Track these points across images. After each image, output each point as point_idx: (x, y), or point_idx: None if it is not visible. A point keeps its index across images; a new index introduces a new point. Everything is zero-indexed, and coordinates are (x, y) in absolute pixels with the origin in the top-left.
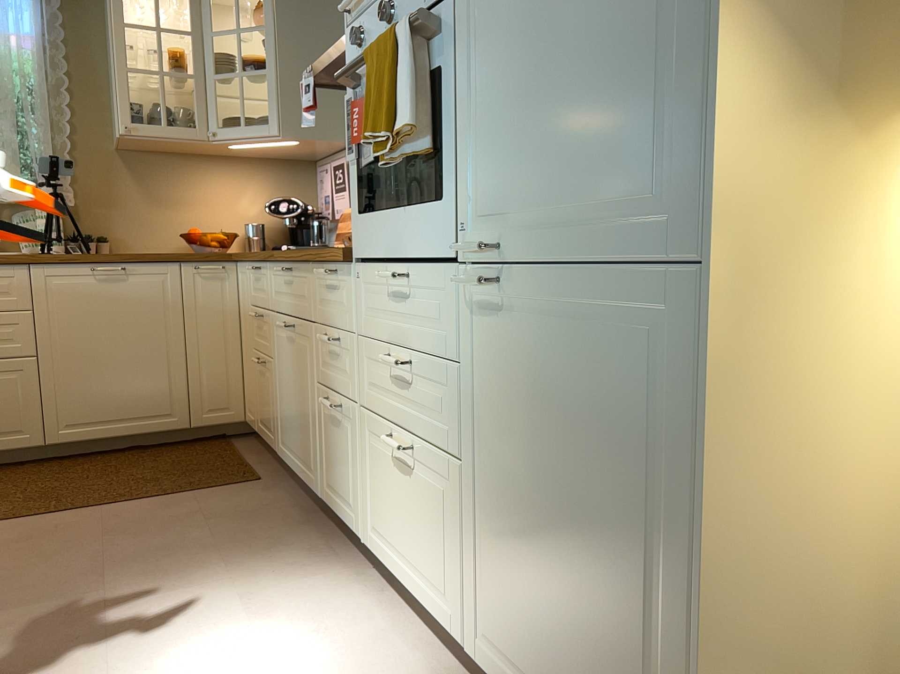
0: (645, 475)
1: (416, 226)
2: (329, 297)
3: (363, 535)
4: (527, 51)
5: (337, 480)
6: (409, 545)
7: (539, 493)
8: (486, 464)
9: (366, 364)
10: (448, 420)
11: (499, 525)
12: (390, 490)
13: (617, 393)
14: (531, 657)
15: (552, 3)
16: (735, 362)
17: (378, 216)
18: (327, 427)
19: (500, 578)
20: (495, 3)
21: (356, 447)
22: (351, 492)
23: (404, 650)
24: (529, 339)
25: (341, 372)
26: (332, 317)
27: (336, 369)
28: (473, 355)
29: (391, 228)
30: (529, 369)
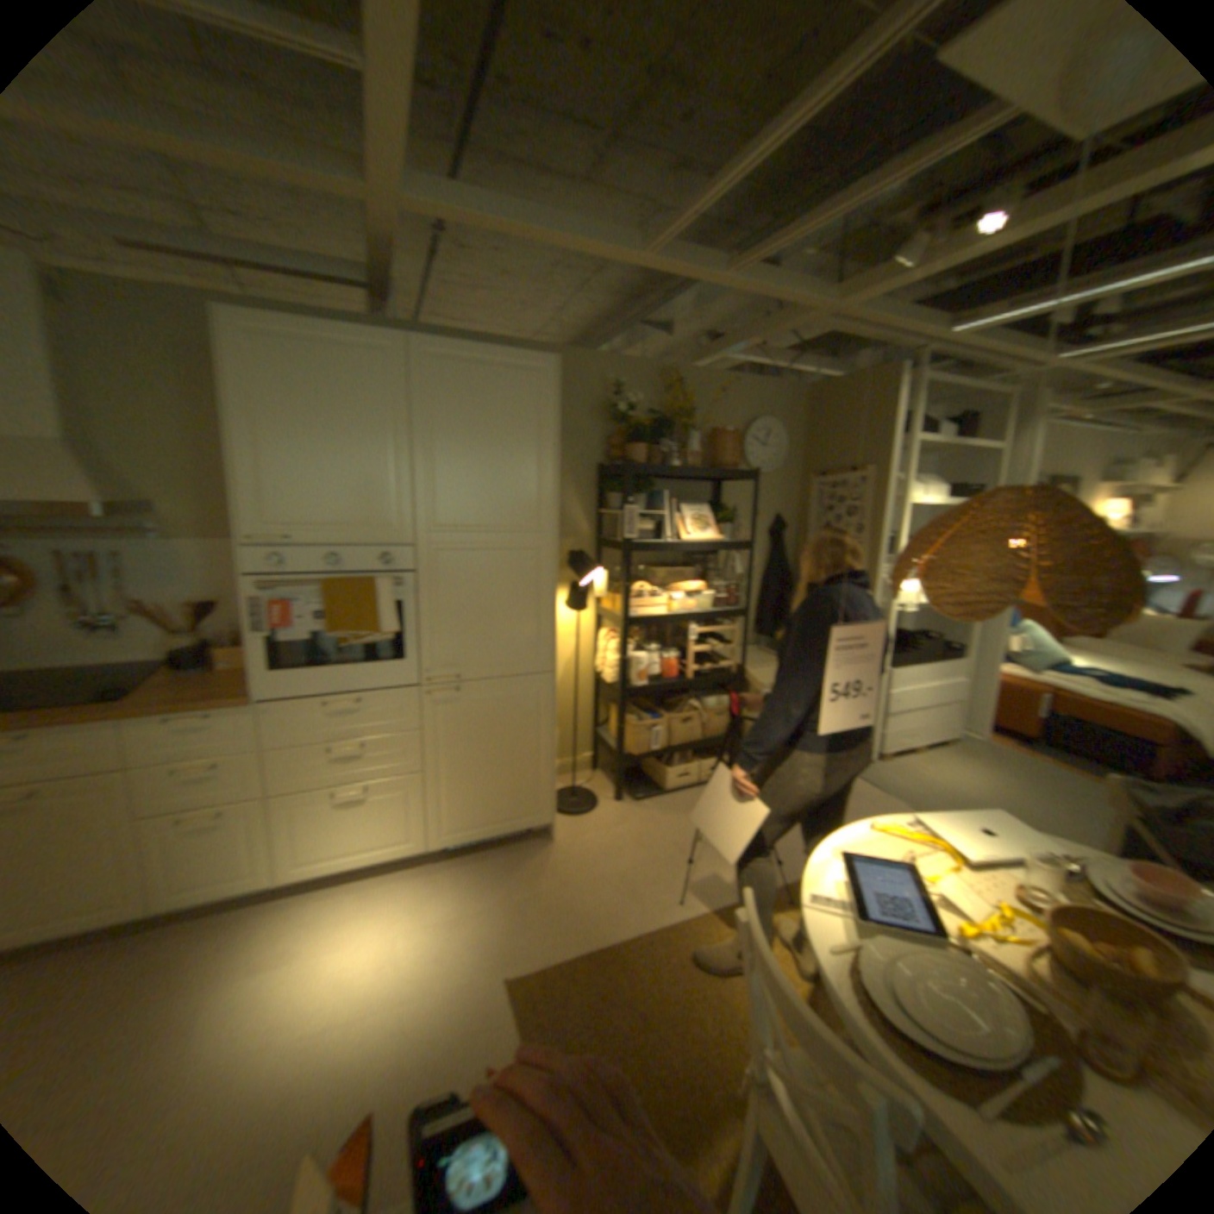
0: (526, 729)
1: (361, 674)
2: (176, 741)
3: (264, 884)
4: (466, 608)
5: (196, 877)
6: (351, 844)
7: (476, 758)
8: (436, 764)
9: (271, 768)
10: (398, 760)
11: (449, 783)
12: (318, 829)
13: (515, 711)
14: (472, 818)
15: (480, 596)
16: (553, 693)
17: (301, 673)
18: (165, 847)
19: (449, 803)
20: (443, 586)
21: (247, 831)
22: (235, 868)
23: (367, 893)
24: (468, 707)
25: (209, 790)
26: (179, 756)
27: (193, 792)
28: (425, 723)
29: (324, 678)
30: (469, 717)
